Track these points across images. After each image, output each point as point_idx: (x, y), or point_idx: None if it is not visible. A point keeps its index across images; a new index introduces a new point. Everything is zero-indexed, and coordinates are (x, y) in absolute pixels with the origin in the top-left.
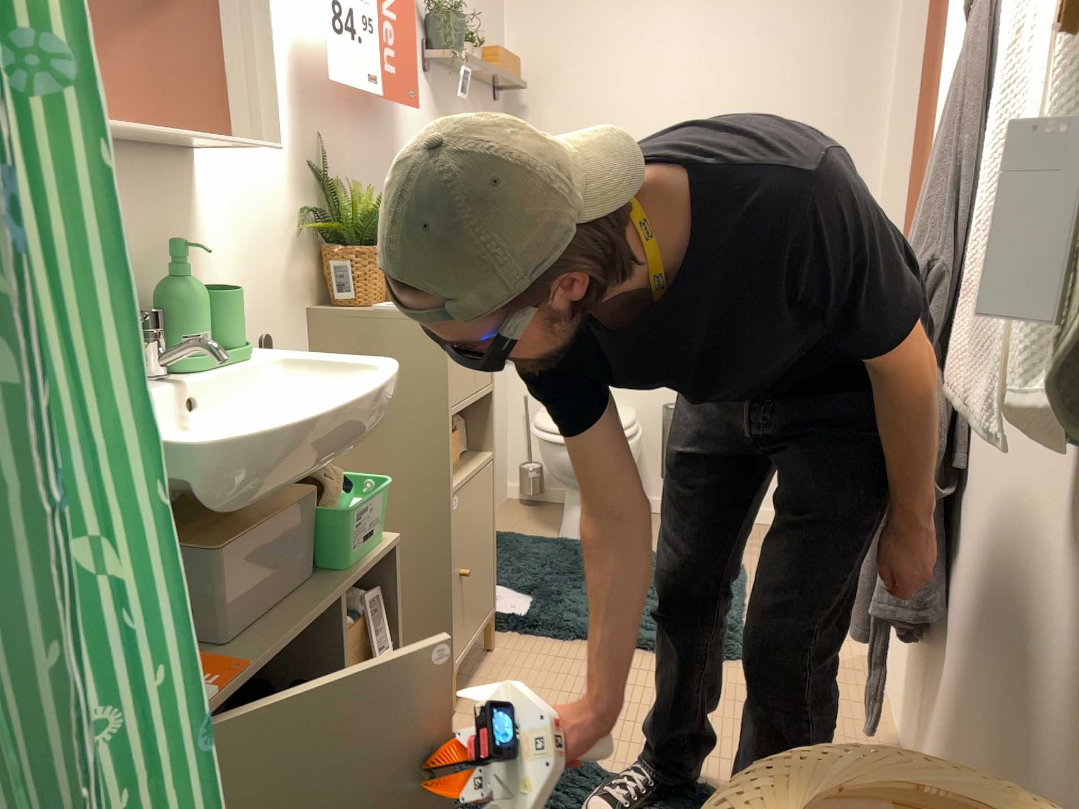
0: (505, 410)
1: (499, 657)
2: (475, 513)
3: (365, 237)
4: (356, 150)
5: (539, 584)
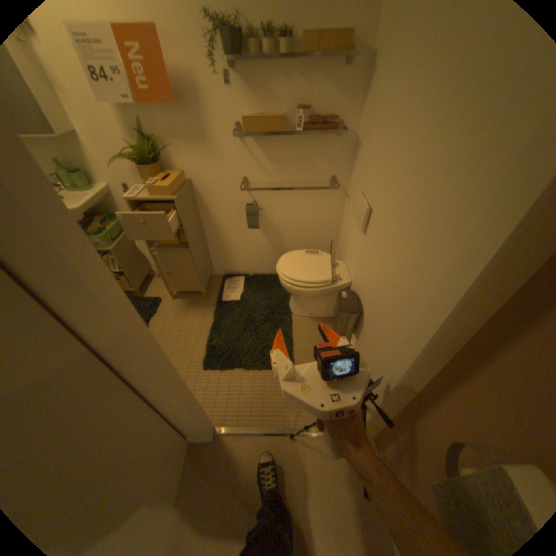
0: (332, 240)
1: (201, 302)
2: (173, 261)
3: (137, 160)
4: (162, 119)
5: (244, 299)
